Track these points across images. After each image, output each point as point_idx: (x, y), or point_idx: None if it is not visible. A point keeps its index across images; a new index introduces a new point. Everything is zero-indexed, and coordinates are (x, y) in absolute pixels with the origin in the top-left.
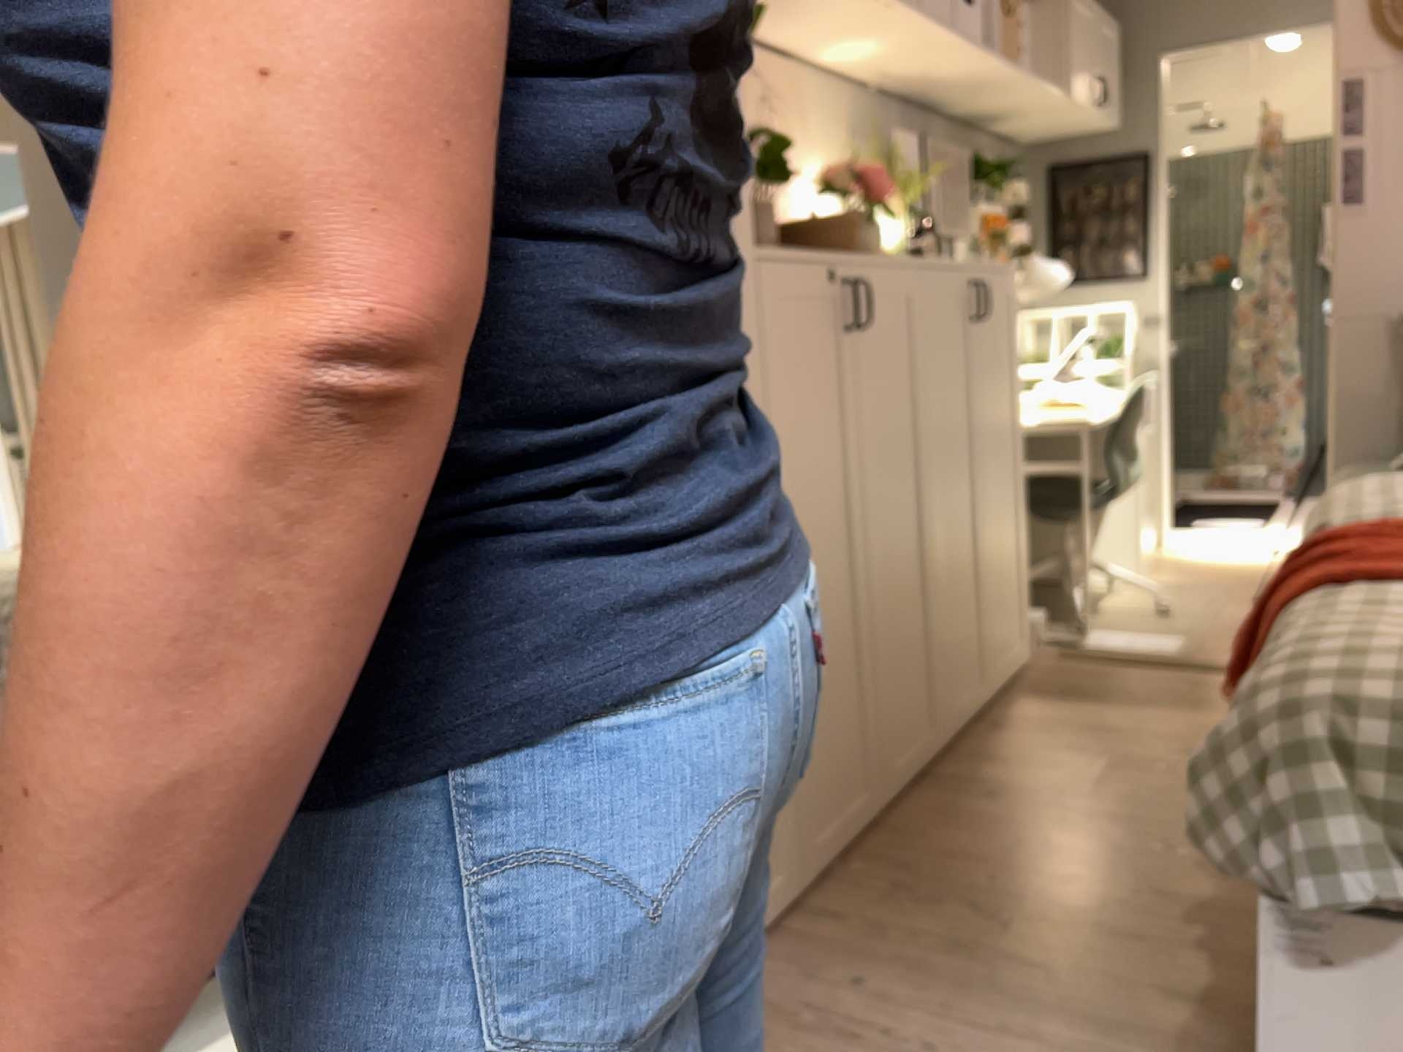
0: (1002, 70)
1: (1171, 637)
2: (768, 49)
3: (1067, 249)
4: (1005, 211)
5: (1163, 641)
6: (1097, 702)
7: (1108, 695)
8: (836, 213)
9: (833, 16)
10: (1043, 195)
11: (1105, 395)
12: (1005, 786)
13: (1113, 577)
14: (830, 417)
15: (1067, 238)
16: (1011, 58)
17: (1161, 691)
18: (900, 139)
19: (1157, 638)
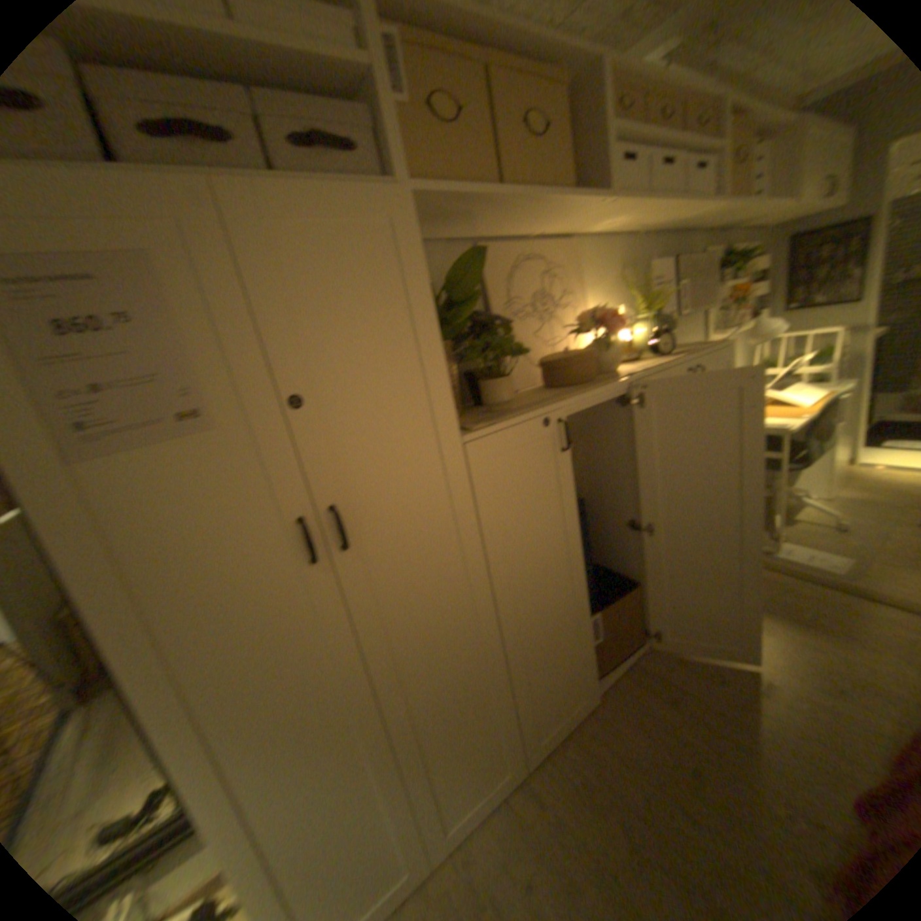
0: (733, 205)
1: (841, 556)
2: (550, 238)
3: (799, 288)
4: (751, 276)
5: (833, 561)
6: (769, 617)
7: (779, 611)
8: (574, 356)
9: (580, 215)
10: (784, 255)
11: (810, 394)
12: (683, 693)
13: (808, 496)
14: (560, 493)
15: (800, 280)
16: (740, 194)
17: (820, 614)
18: (663, 259)
19: (829, 556)
